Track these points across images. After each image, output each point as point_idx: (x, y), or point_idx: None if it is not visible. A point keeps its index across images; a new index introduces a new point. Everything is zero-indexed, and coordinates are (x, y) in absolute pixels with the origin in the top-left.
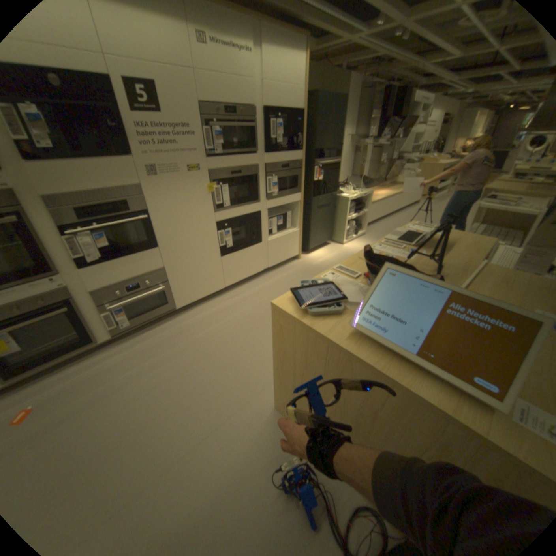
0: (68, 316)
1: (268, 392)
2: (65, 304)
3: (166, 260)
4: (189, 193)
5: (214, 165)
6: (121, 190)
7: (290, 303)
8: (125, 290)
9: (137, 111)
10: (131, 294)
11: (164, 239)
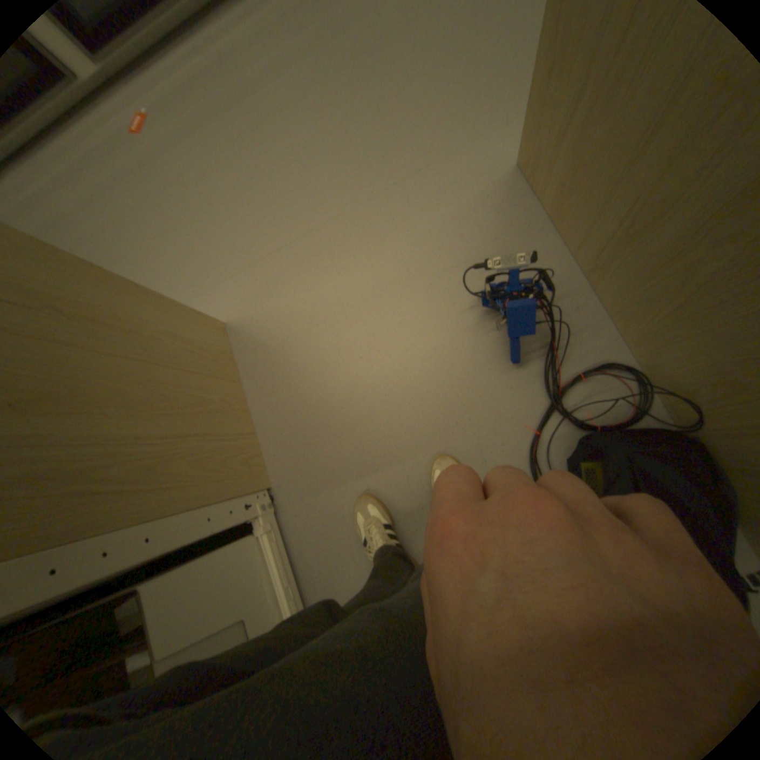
0: None
1: (515, 126)
2: None
3: None
4: None
5: None
6: None
7: None
8: None
9: None
10: None
11: None
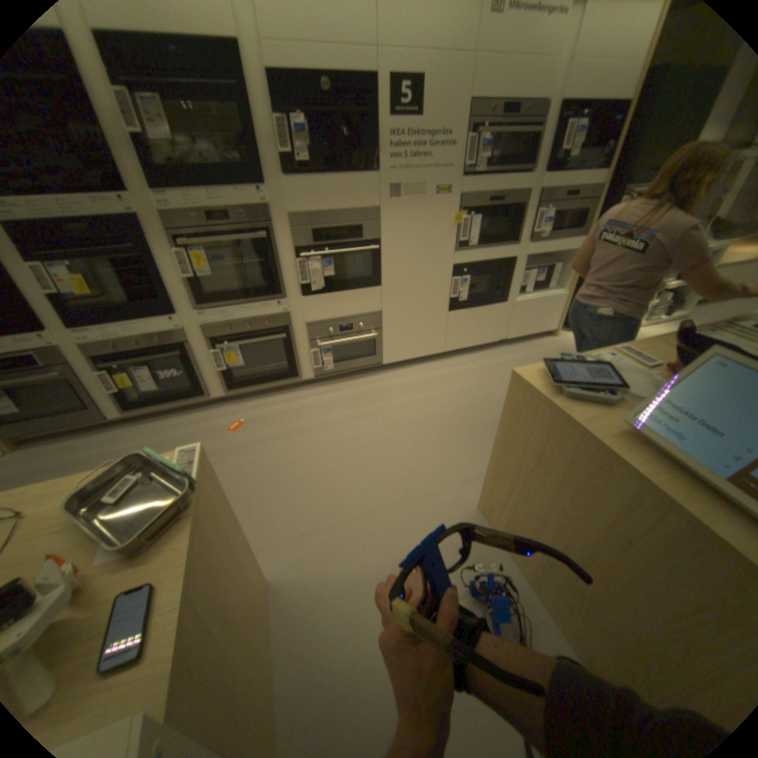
0: (285, 344)
1: (473, 487)
2: (285, 330)
3: (386, 303)
4: (431, 223)
5: (471, 187)
6: (359, 213)
7: (538, 378)
8: (338, 329)
9: (397, 116)
10: (343, 335)
11: (390, 277)
